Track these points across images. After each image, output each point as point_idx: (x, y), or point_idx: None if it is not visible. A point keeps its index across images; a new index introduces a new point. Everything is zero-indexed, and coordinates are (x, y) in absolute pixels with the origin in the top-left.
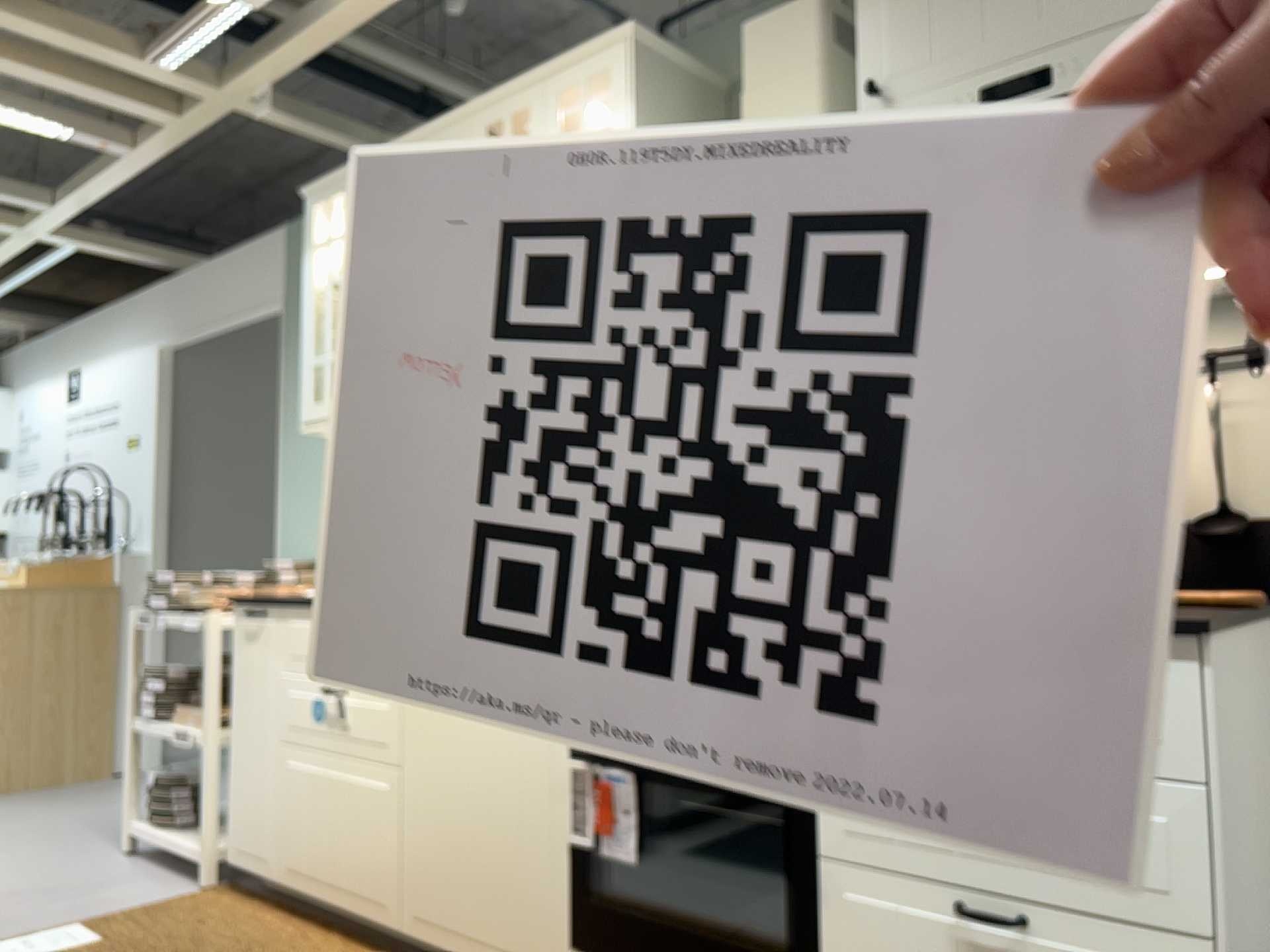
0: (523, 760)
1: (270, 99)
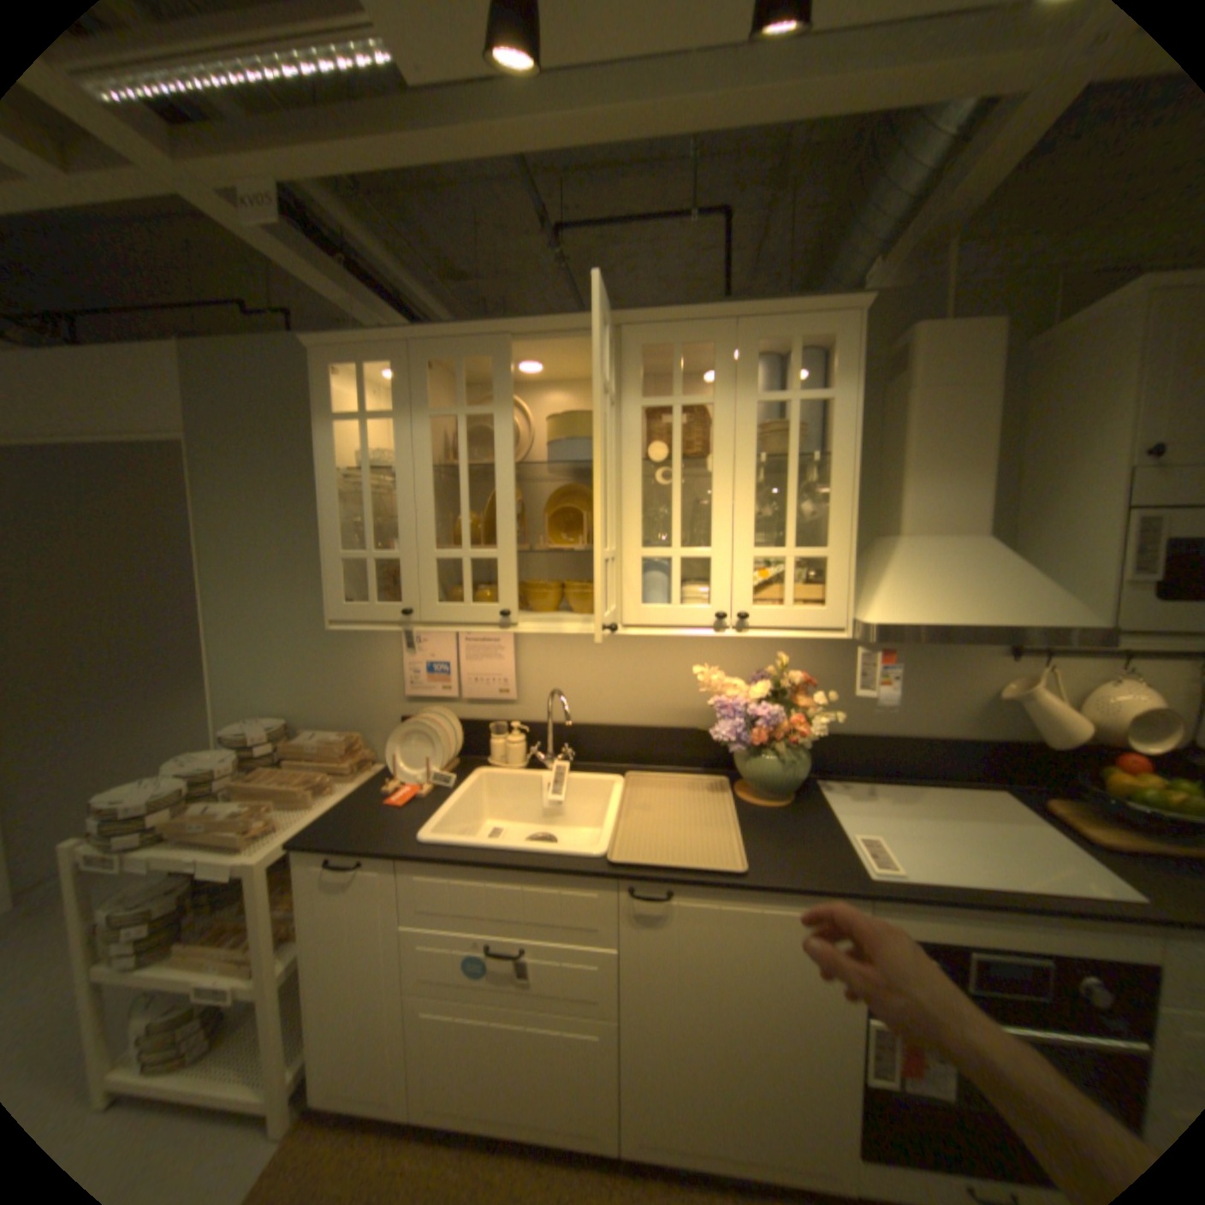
0: (806, 1019)
1: (276, 203)
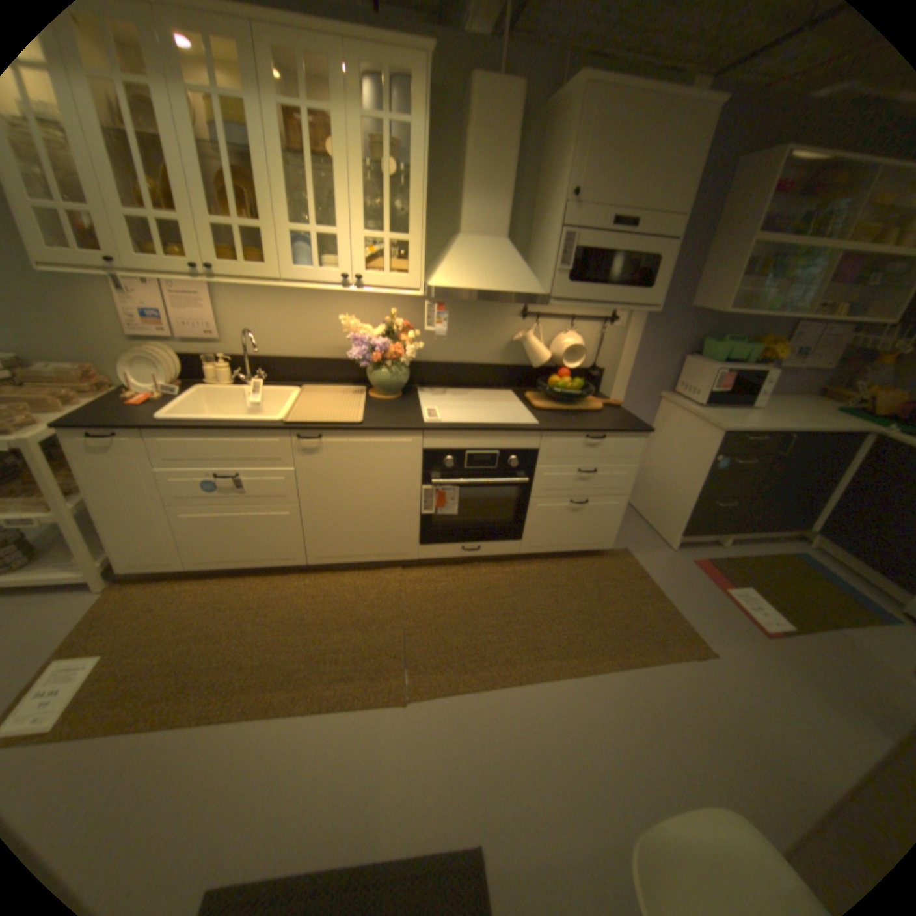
0: (394, 489)
1: None
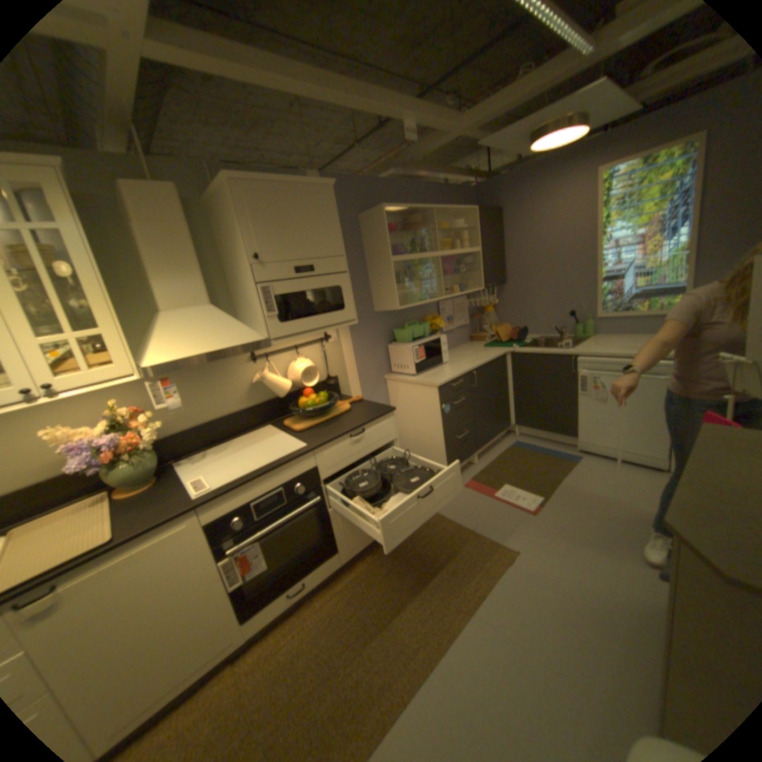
0: (183, 588)
1: None
